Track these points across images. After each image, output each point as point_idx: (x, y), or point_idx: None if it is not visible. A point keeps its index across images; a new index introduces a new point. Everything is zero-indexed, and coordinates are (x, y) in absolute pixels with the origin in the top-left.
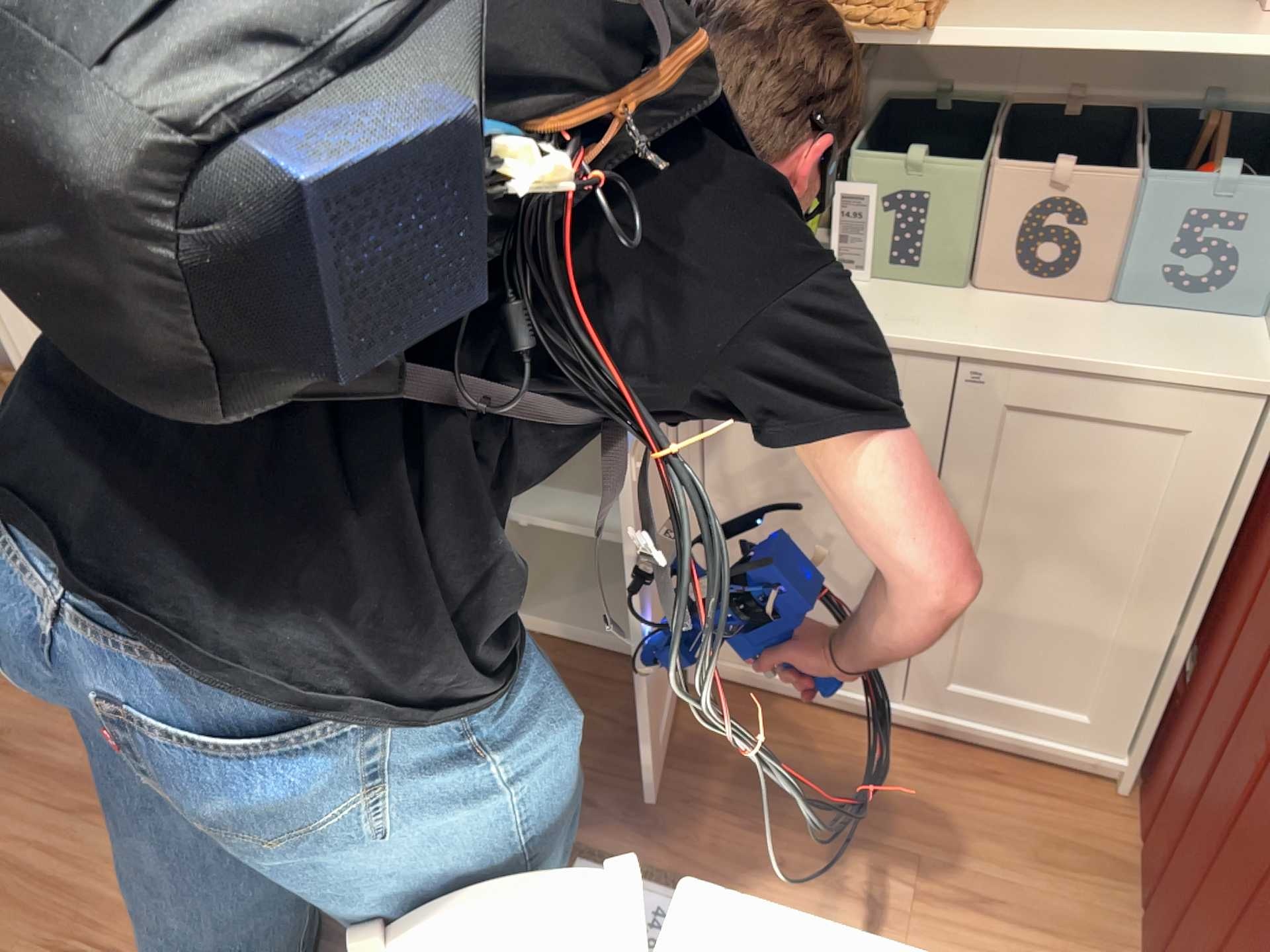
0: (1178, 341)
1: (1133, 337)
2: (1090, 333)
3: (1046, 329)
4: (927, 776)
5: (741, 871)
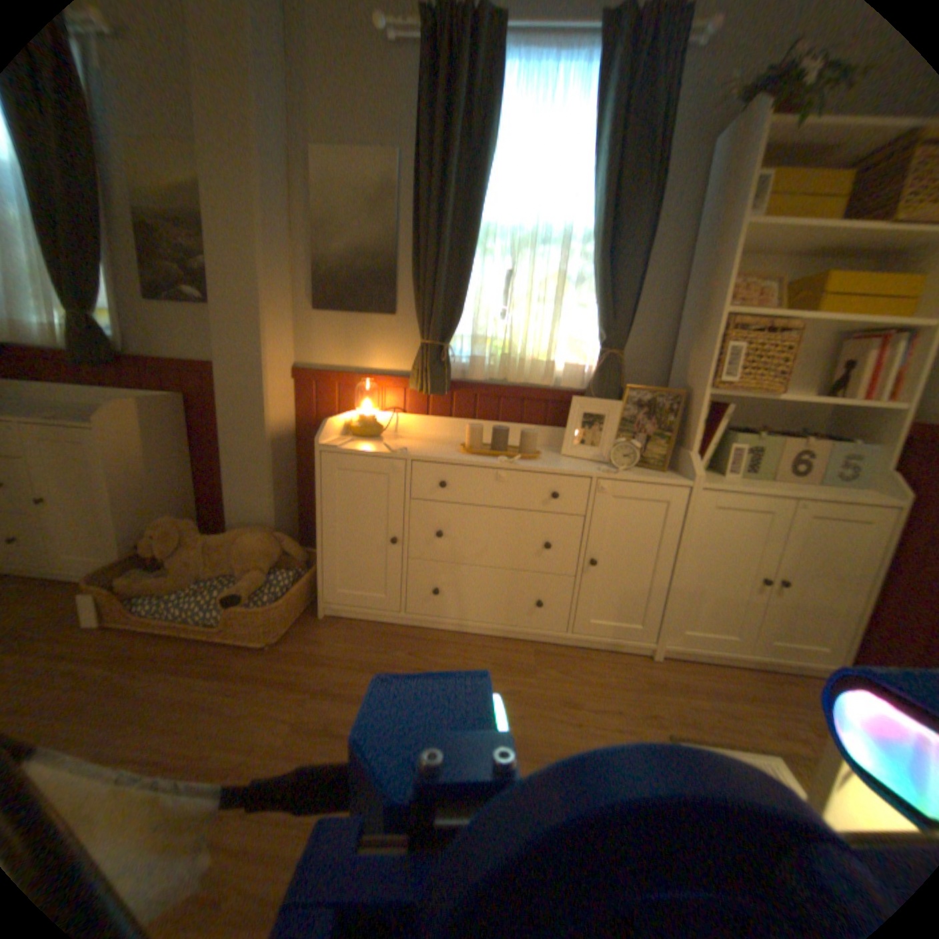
0: (858, 494)
1: (844, 493)
2: (830, 492)
3: (816, 490)
4: (778, 691)
5: (752, 743)
